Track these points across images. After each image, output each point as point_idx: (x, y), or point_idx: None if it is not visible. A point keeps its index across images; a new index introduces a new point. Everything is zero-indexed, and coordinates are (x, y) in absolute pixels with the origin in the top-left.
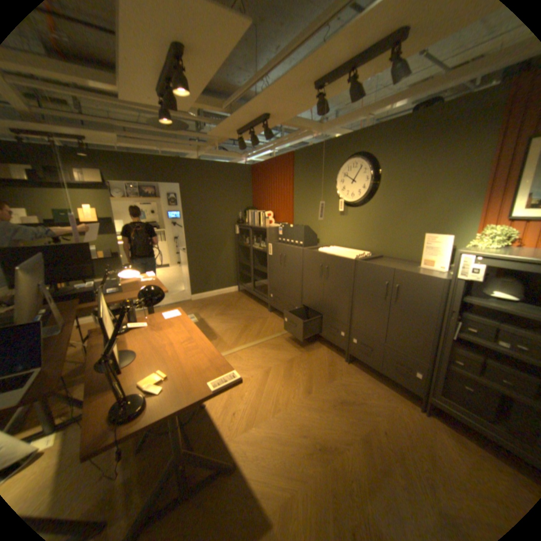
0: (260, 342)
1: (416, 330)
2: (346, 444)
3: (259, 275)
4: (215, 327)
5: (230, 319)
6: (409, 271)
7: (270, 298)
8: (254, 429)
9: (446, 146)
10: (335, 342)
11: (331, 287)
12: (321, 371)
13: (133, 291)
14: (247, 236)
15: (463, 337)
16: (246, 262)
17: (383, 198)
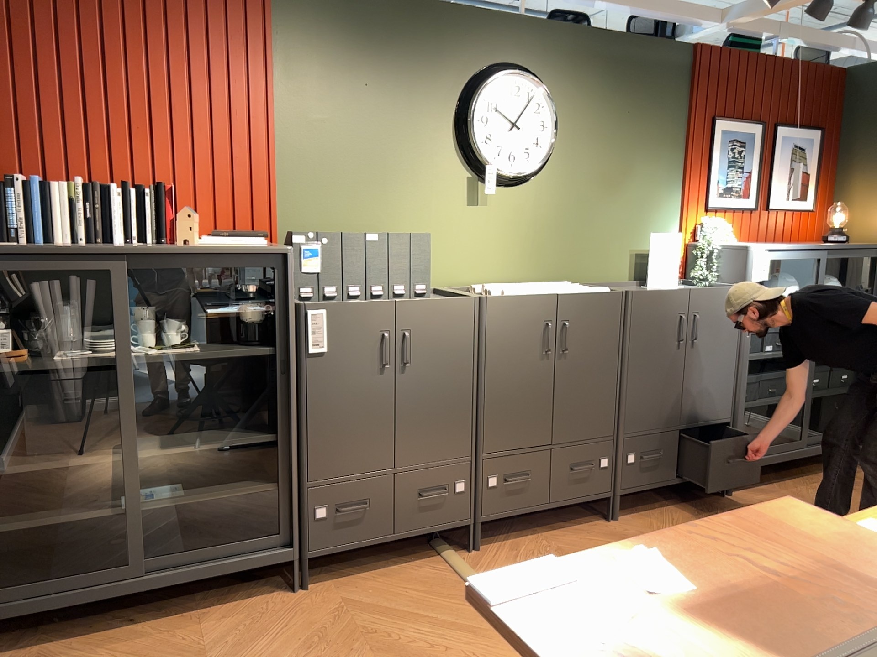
0: None
1: (717, 375)
2: None
3: (119, 491)
4: None
5: None
6: (702, 288)
7: (308, 529)
8: None
9: (644, 102)
10: (586, 496)
11: (575, 370)
12: None
13: None
14: None
15: (749, 358)
16: None
17: (564, 172)
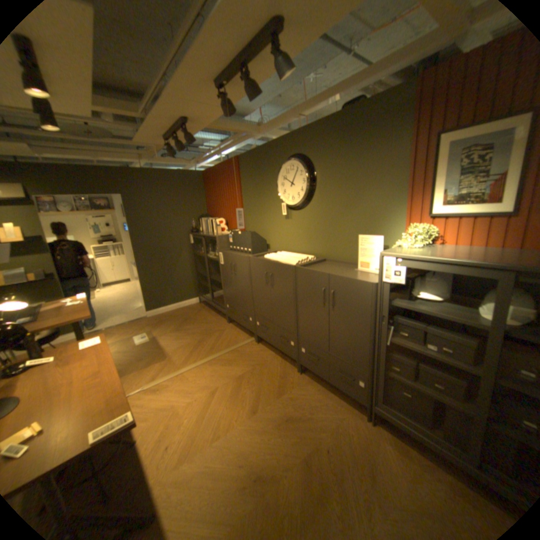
0: (211, 359)
1: (353, 336)
2: (284, 470)
3: (217, 285)
4: (166, 345)
5: (184, 335)
6: (342, 275)
7: (226, 308)
8: (186, 464)
9: (369, 144)
10: (286, 352)
11: (277, 295)
12: (271, 386)
13: (48, 320)
14: (203, 245)
15: (395, 342)
16: (204, 272)
17: (321, 200)
